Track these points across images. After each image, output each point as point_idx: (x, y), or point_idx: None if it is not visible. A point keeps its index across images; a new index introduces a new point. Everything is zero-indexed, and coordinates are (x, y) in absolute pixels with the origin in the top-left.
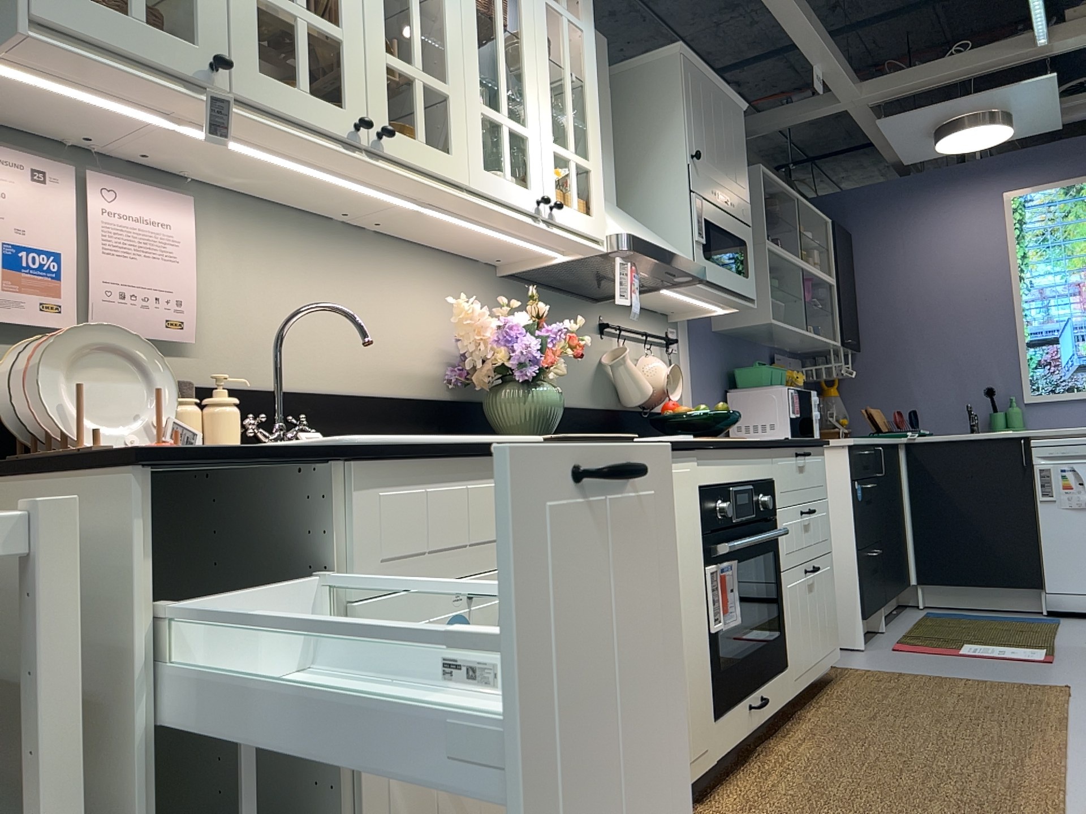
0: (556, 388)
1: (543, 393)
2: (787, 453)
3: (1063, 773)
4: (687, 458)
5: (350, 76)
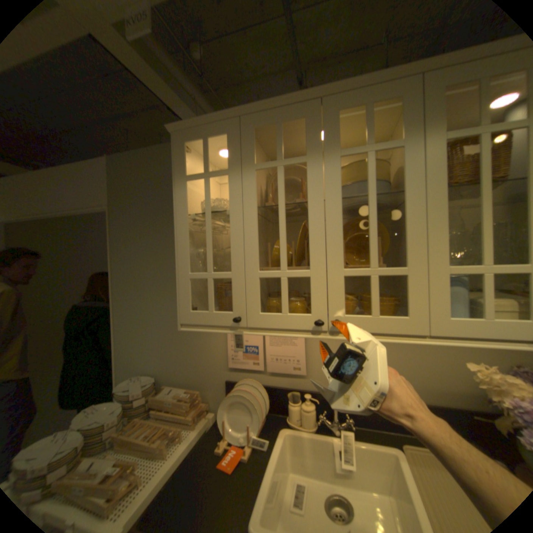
0: None
1: None
2: None
3: None
4: None
5: (315, 293)
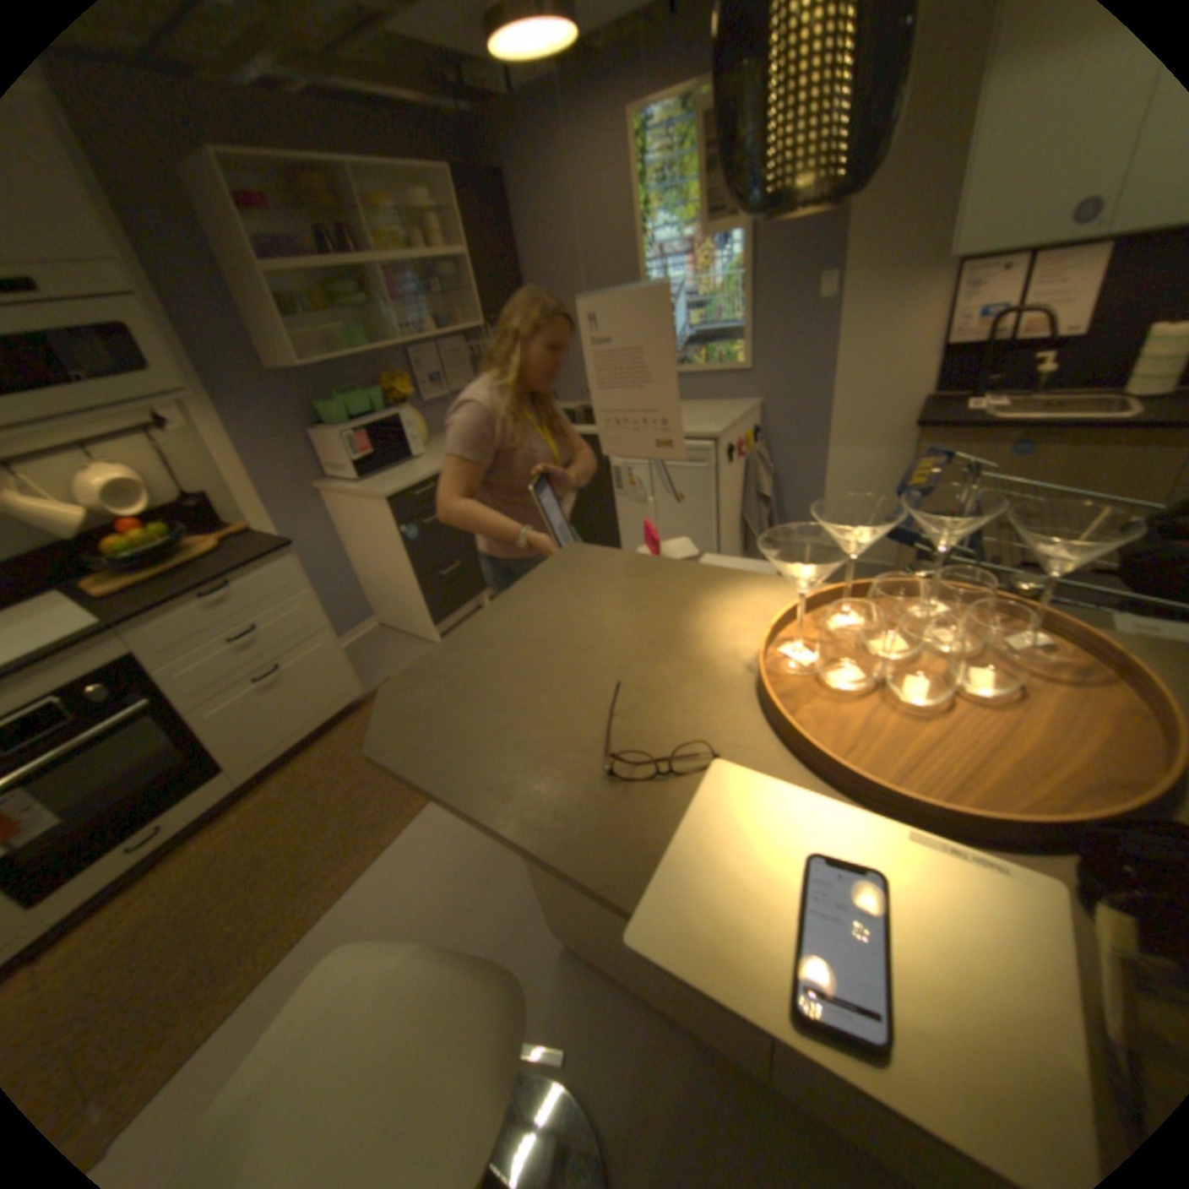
0: None
1: None
2: (162, 610)
3: (326, 906)
4: None
5: None
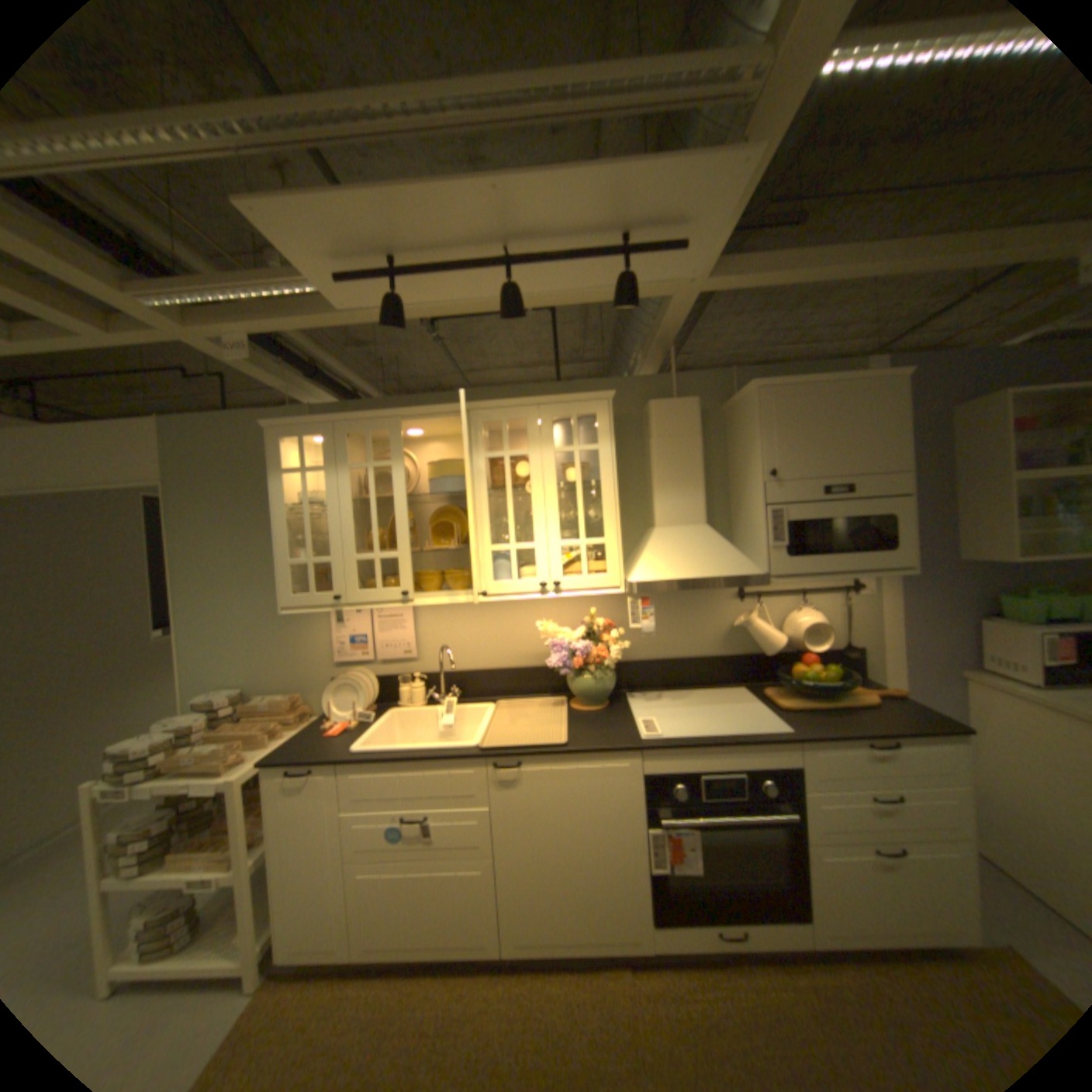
0: (603, 674)
1: (588, 679)
2: (842, 747)
3: None
4: (624, 757)
5: (403, 572)
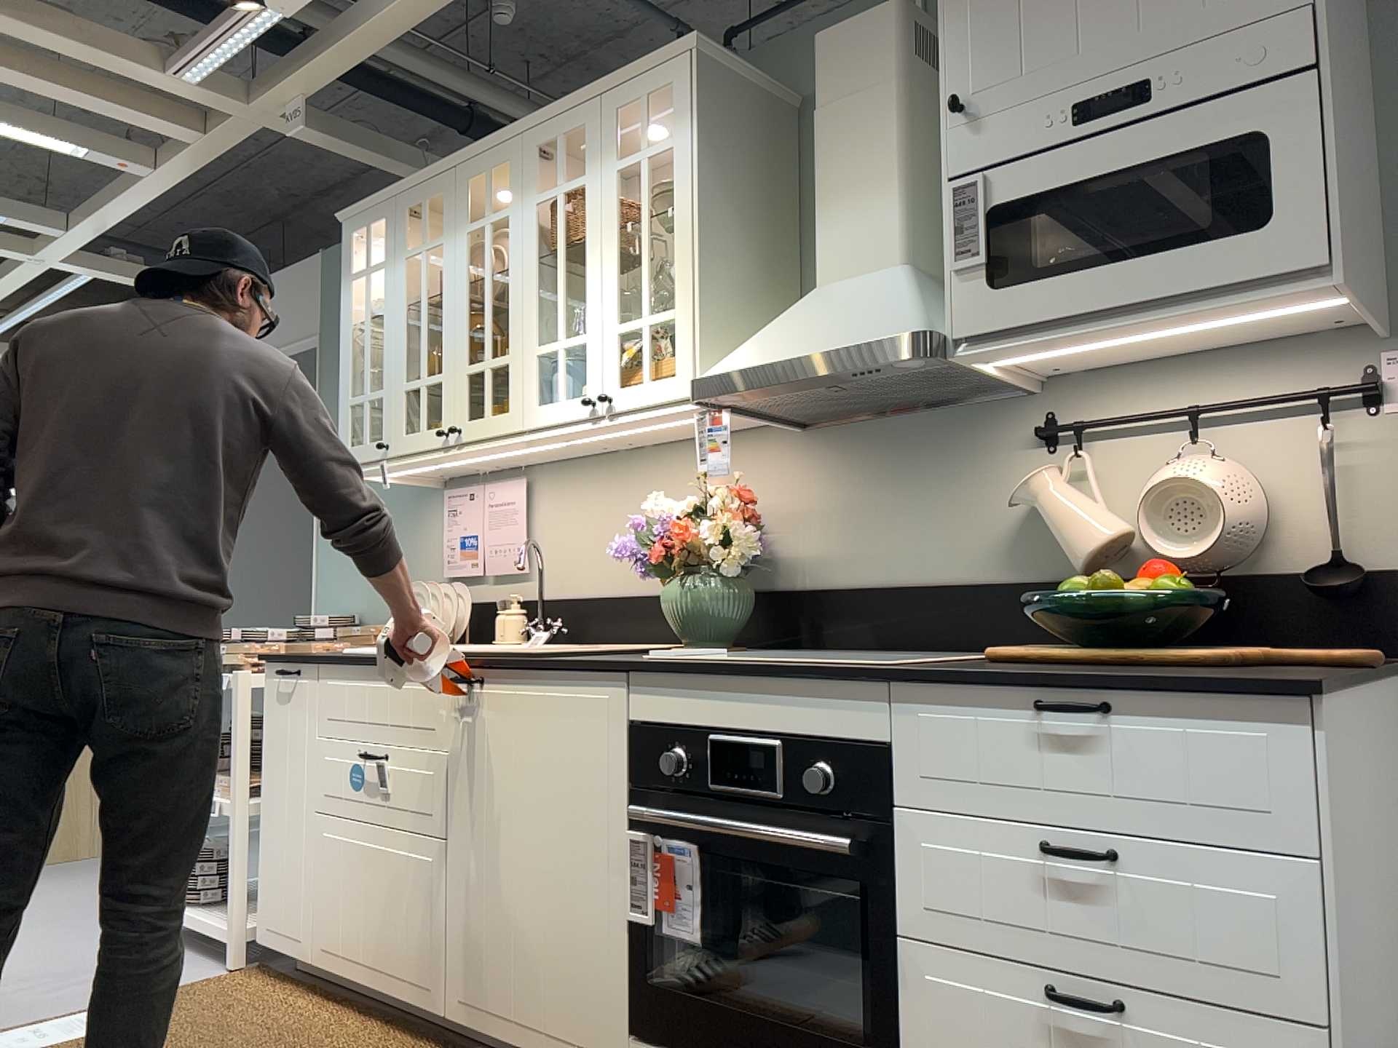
0: (706, 581)
1: (681, 590)
2: (972, 698)
3: None
4: (601, 682)
5: (444, 401)
